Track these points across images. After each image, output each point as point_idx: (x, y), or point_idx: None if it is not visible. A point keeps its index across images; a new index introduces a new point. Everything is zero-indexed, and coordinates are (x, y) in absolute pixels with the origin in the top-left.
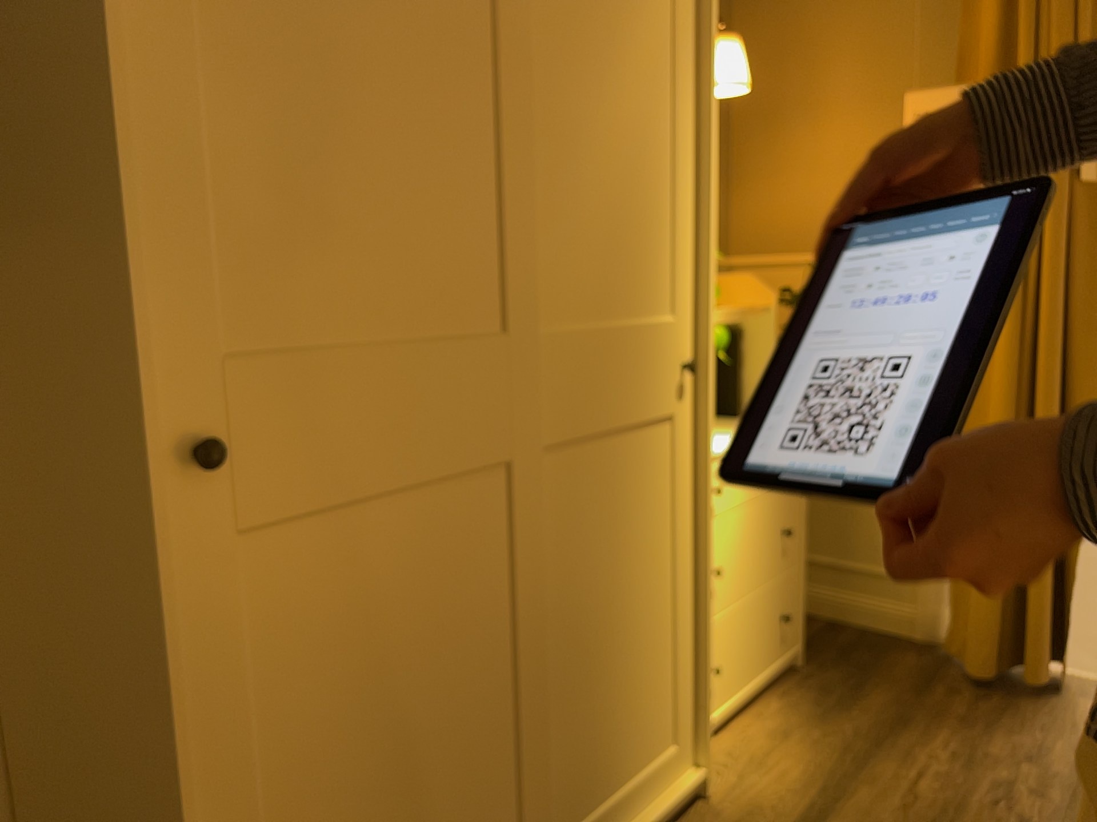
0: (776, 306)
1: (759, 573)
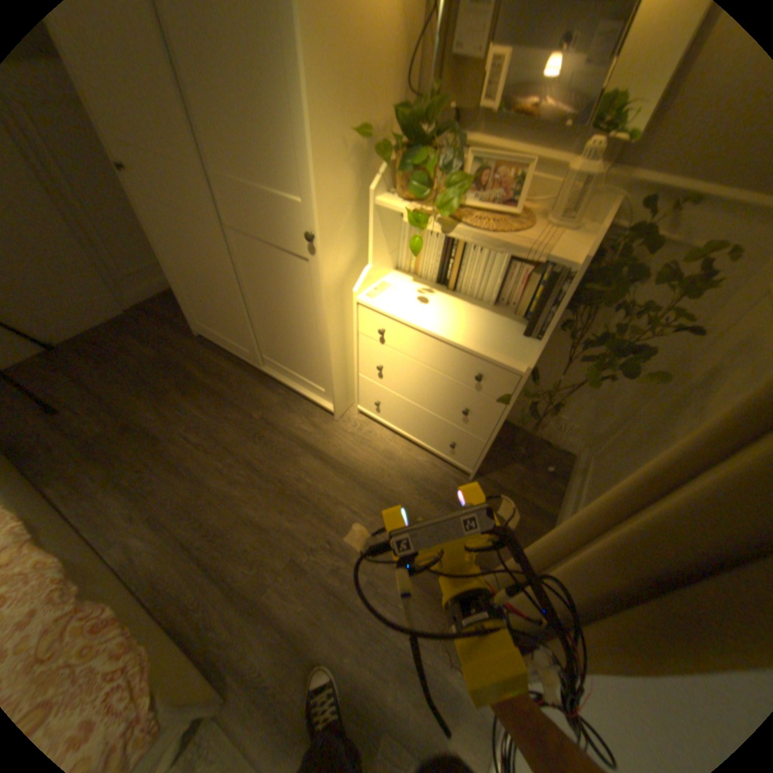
0: (583, 264)
1: (429, 403)
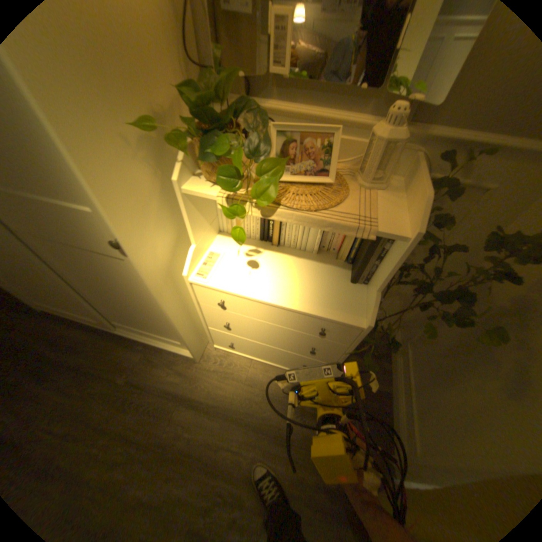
0: (414, 237)
1: (277, 343)
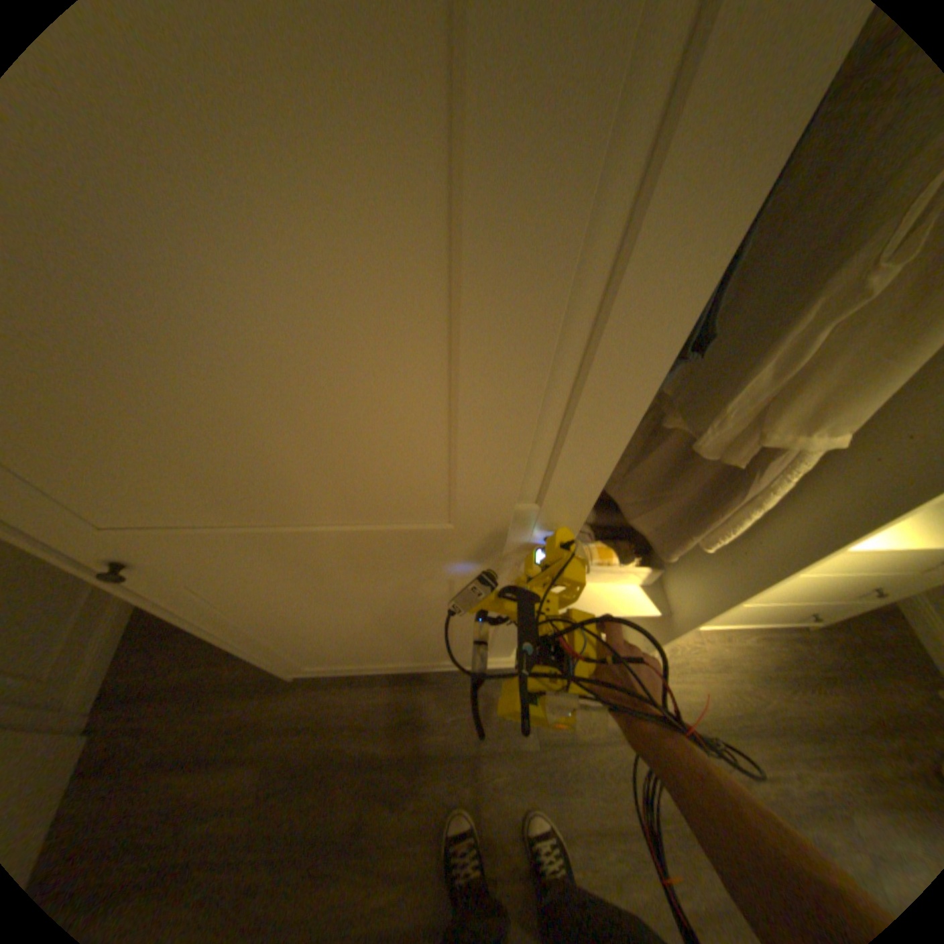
0: None
1: (806, 599)
